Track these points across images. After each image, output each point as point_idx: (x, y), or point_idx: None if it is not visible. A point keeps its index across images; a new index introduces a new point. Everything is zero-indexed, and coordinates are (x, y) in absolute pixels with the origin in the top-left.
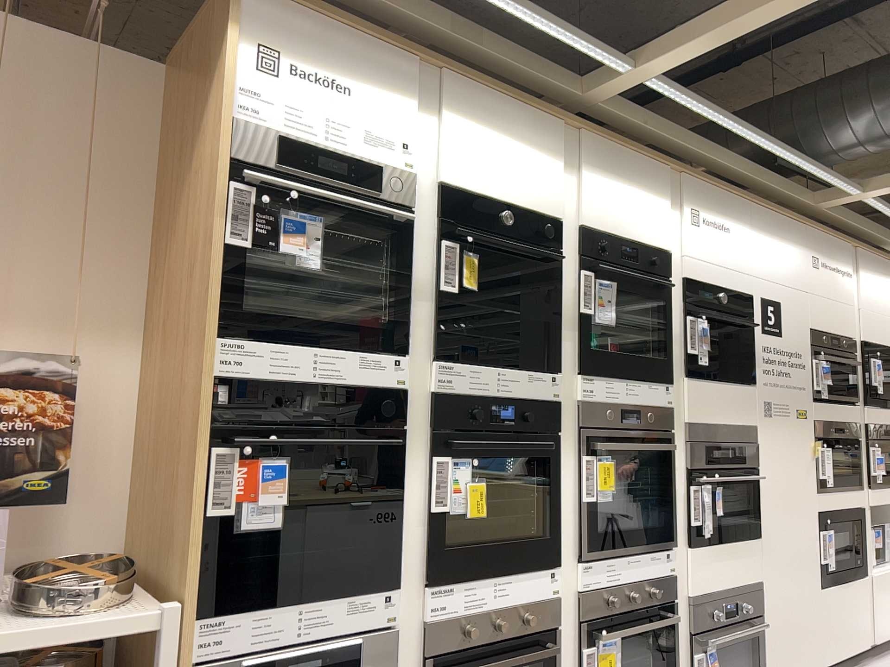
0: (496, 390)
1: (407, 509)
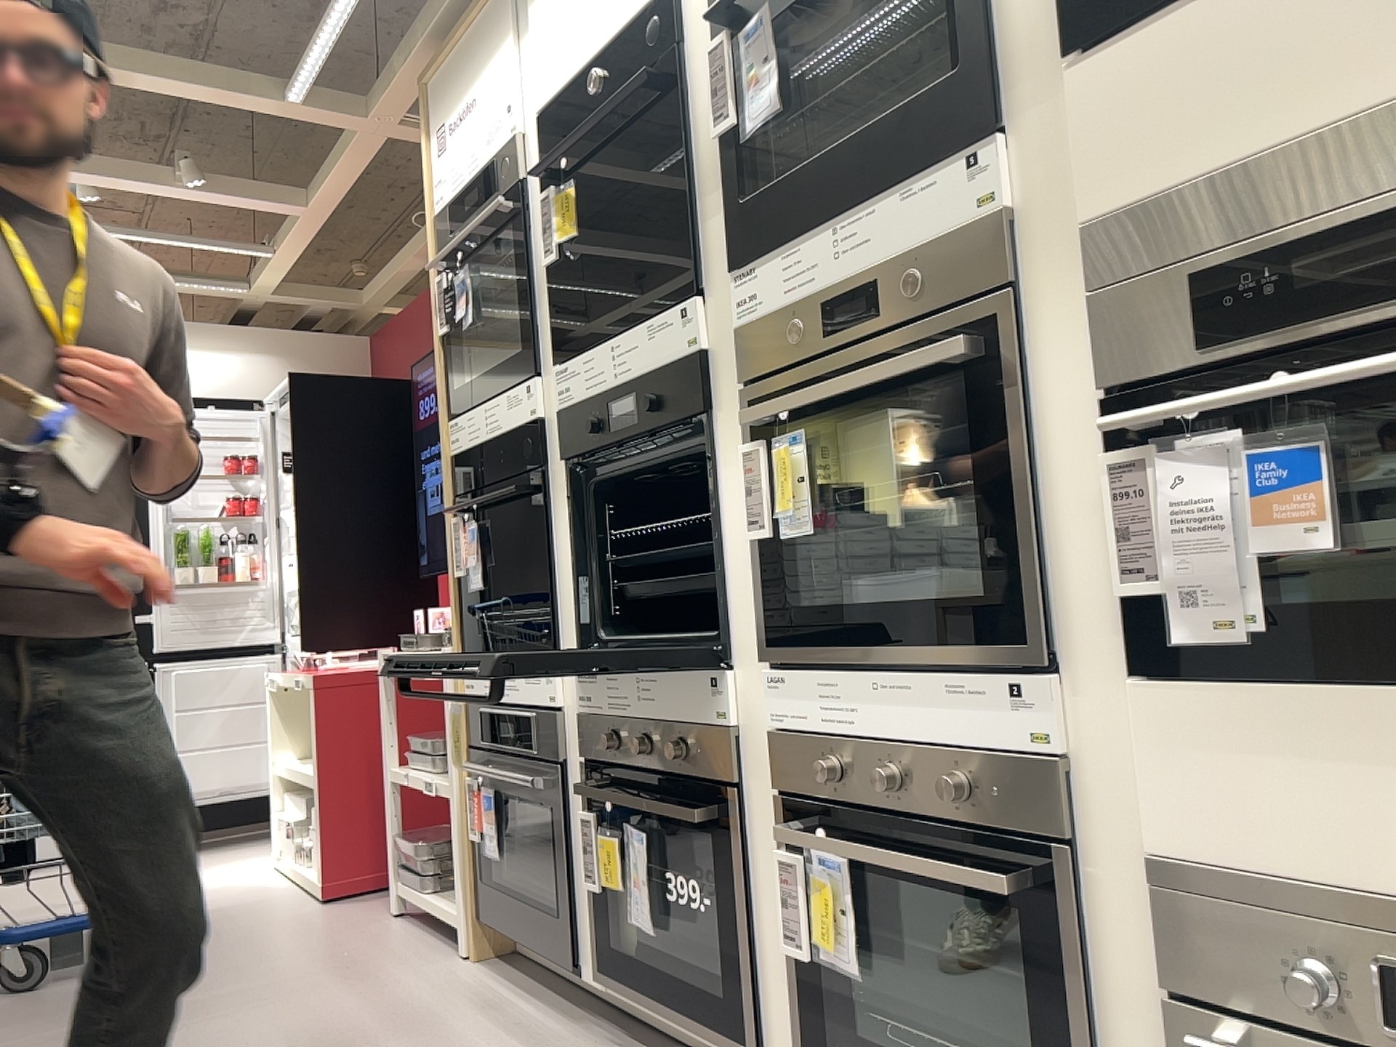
0: (613, 378)
1: (556, 580)
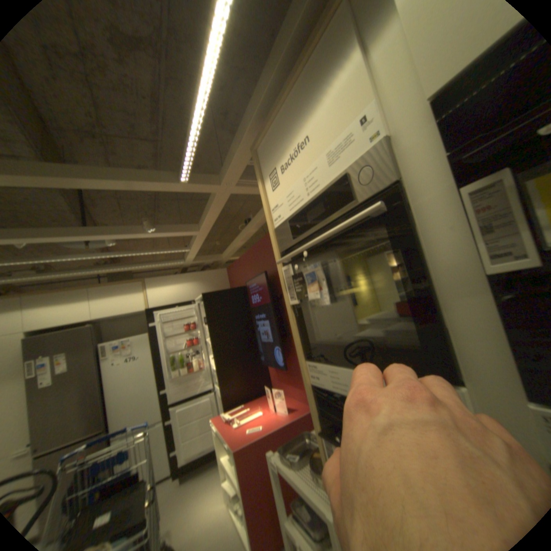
0: None
1: None
